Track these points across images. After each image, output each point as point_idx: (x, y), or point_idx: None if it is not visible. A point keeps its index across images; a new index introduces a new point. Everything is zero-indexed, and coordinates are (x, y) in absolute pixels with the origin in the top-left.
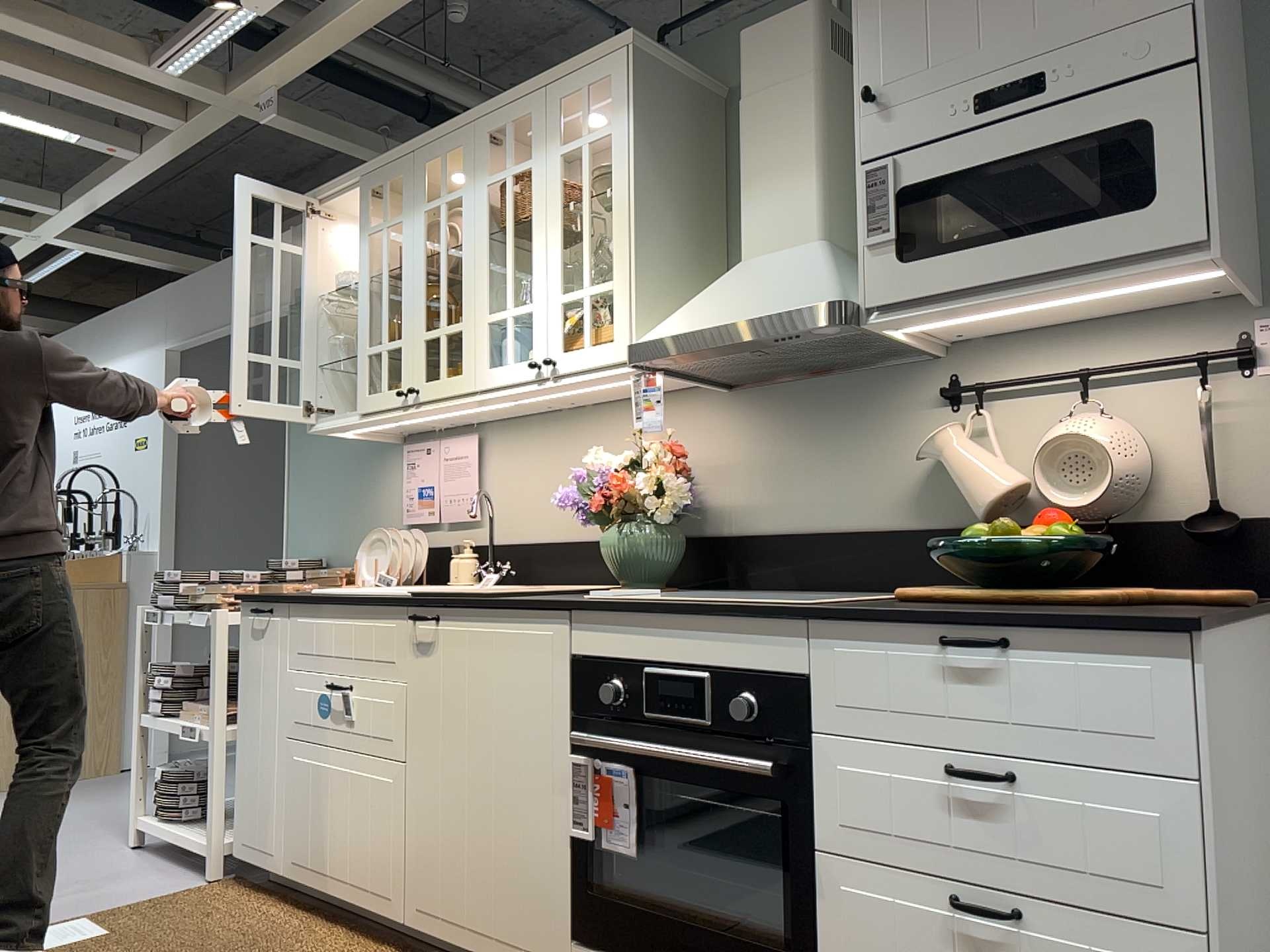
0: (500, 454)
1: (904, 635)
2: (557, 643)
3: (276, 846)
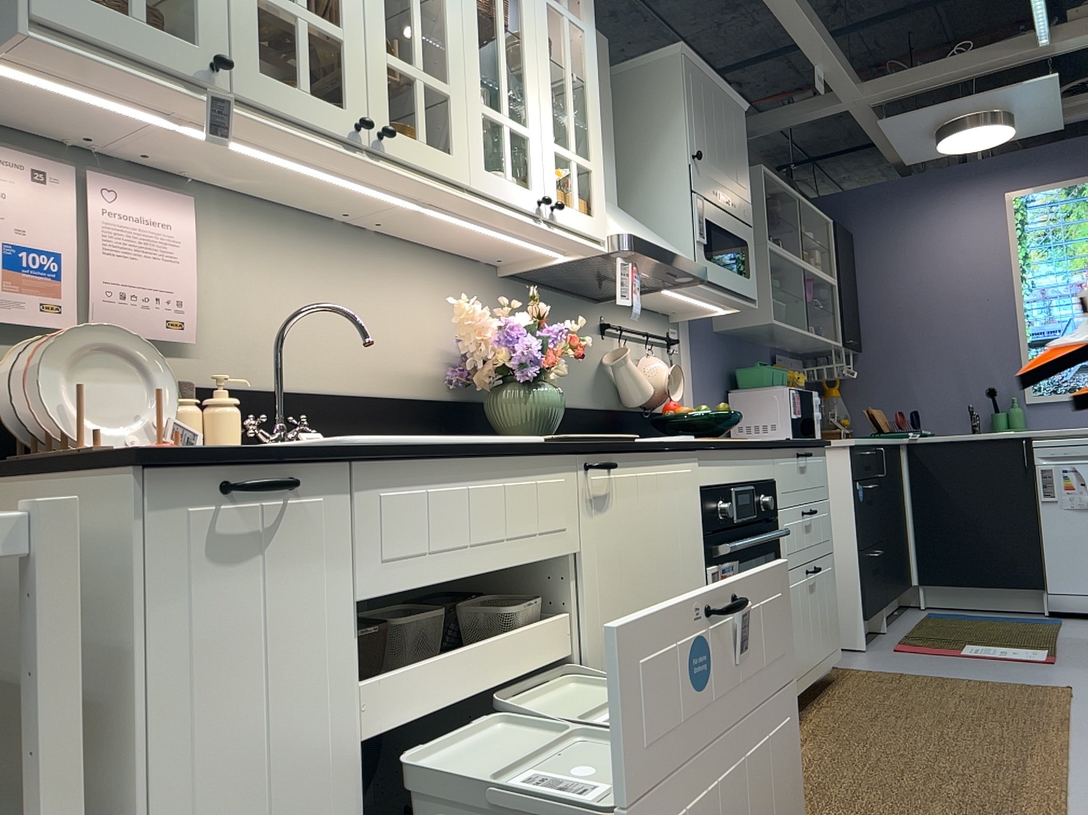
0: (228, 247)
1: (792, 454)
2: (696, 477)
3: None
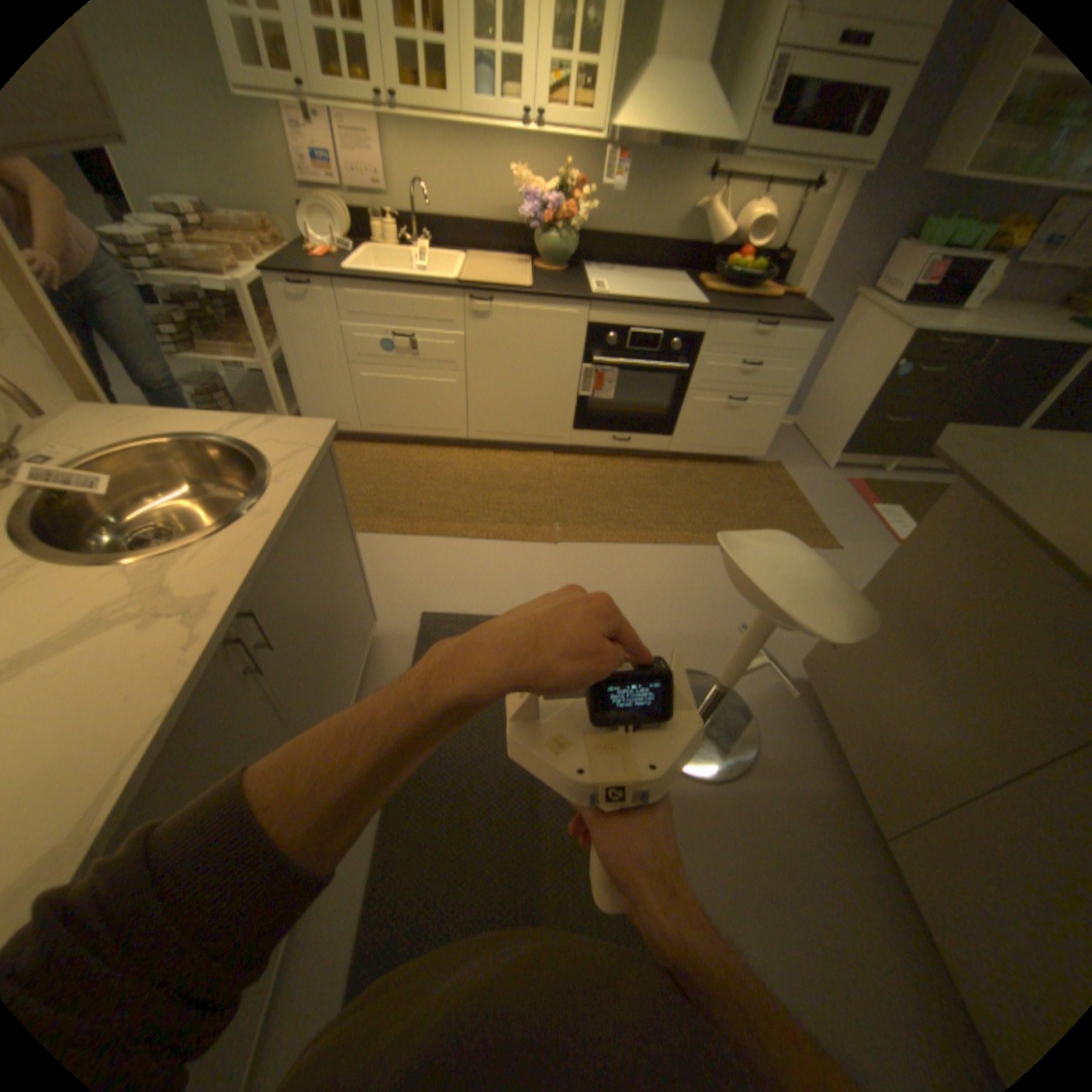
0: (400, 138)
1: (745, 320)
2: (581, 317)
3: (353, 421)
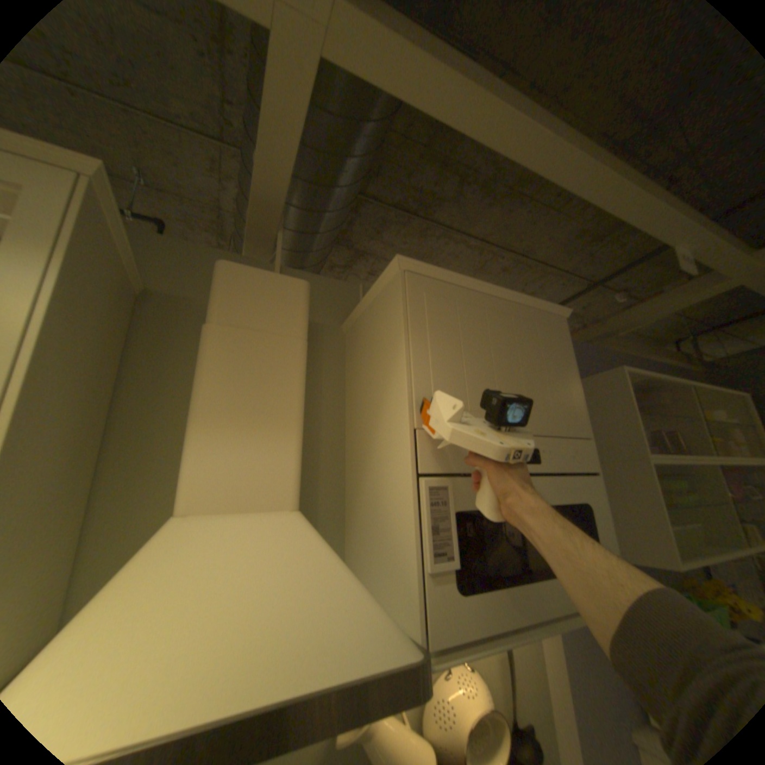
0: None
1: None
2: None
3: None
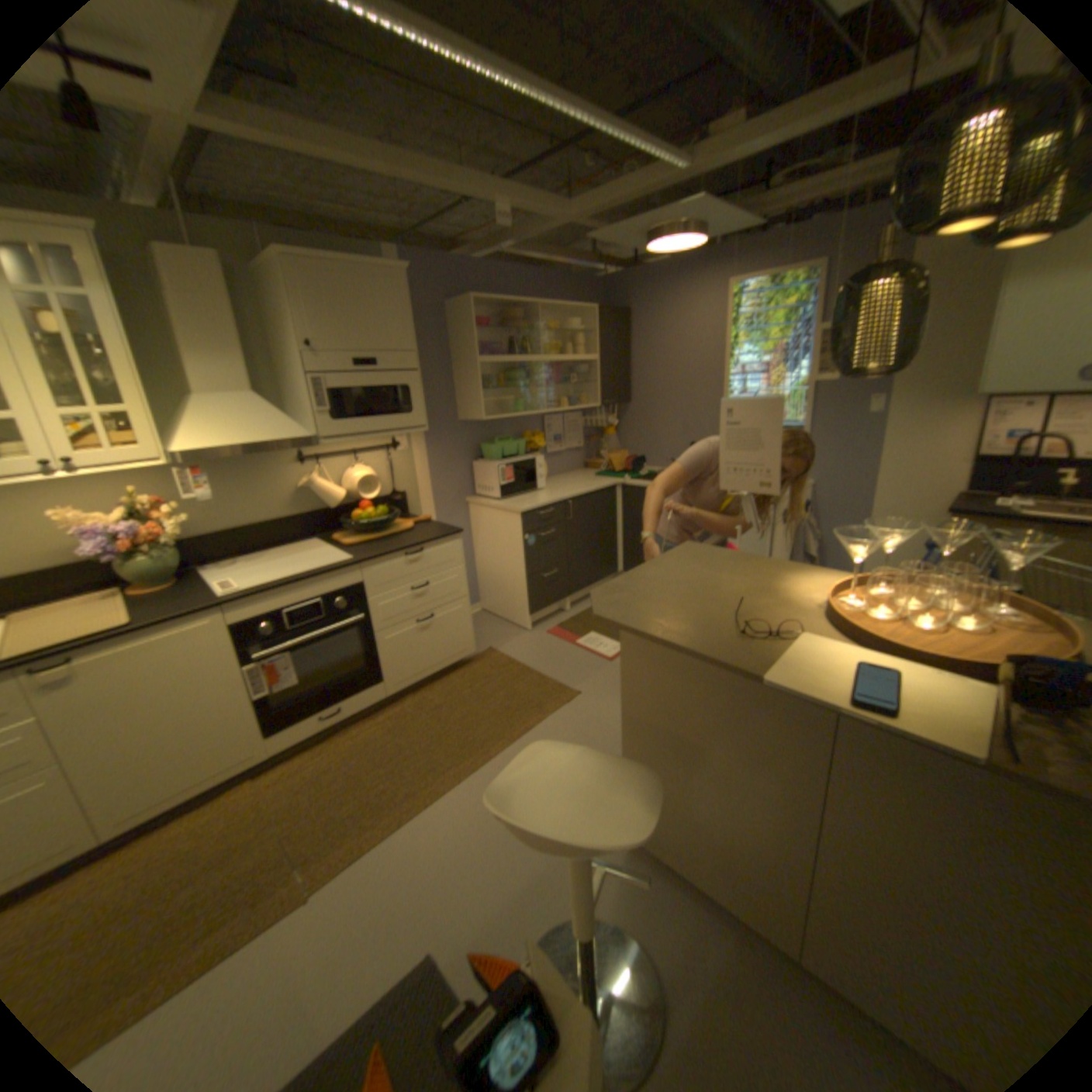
0: None
1: (395, 557)
2: (218, 623)
3: None
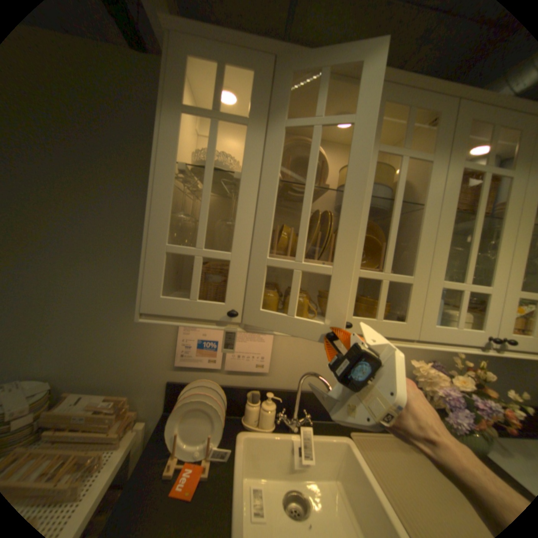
0: None
1: None
2: None
3: None
